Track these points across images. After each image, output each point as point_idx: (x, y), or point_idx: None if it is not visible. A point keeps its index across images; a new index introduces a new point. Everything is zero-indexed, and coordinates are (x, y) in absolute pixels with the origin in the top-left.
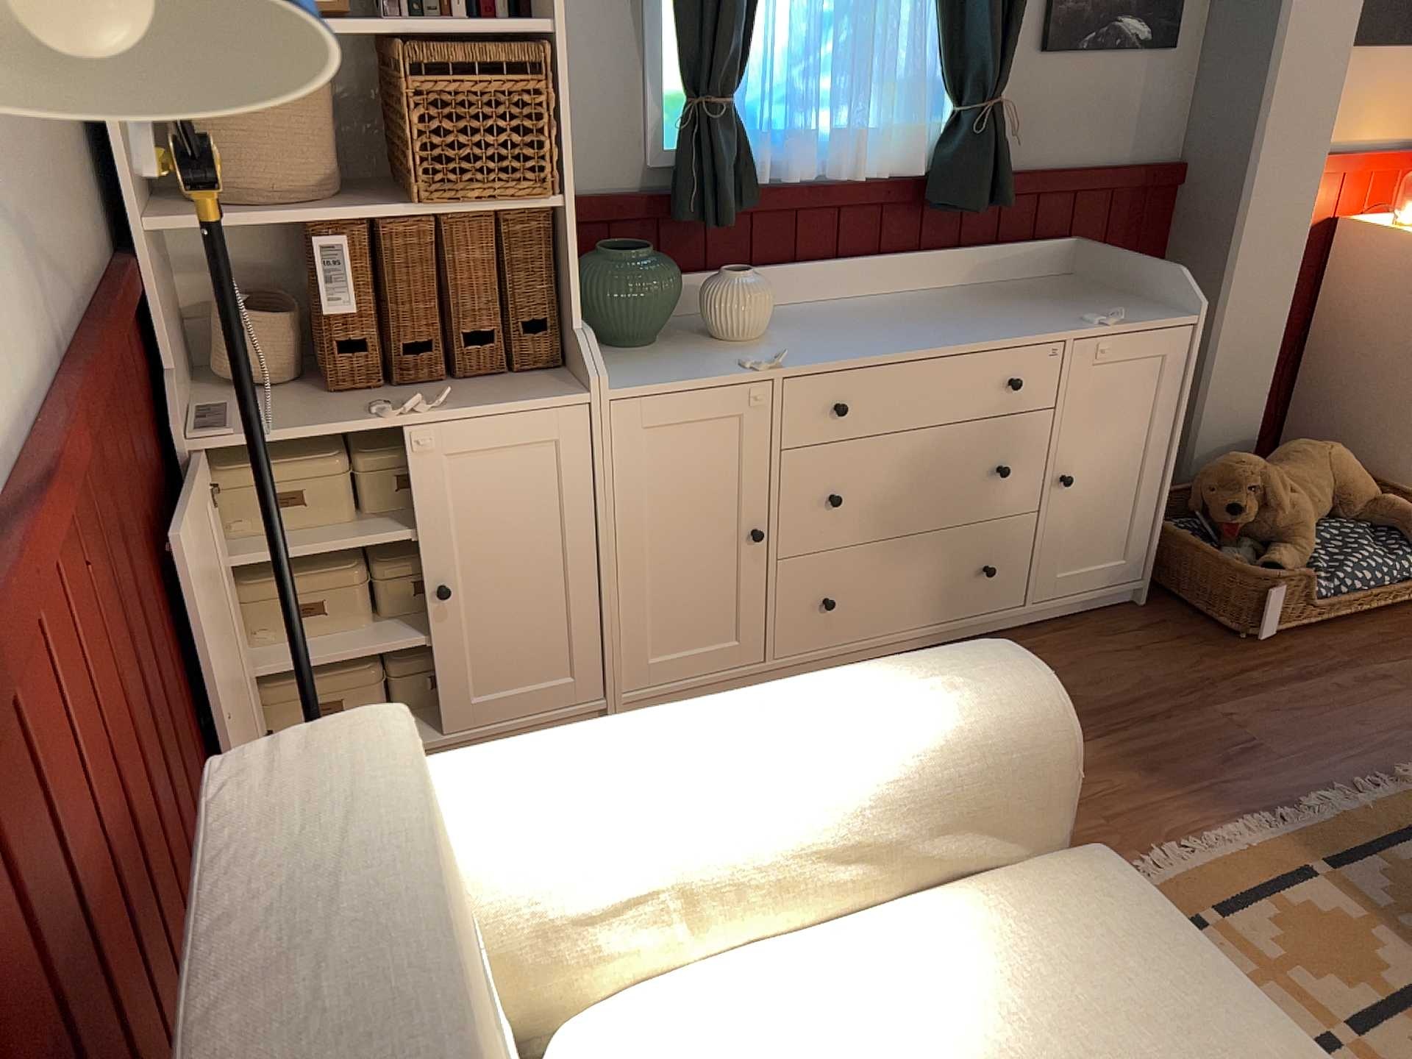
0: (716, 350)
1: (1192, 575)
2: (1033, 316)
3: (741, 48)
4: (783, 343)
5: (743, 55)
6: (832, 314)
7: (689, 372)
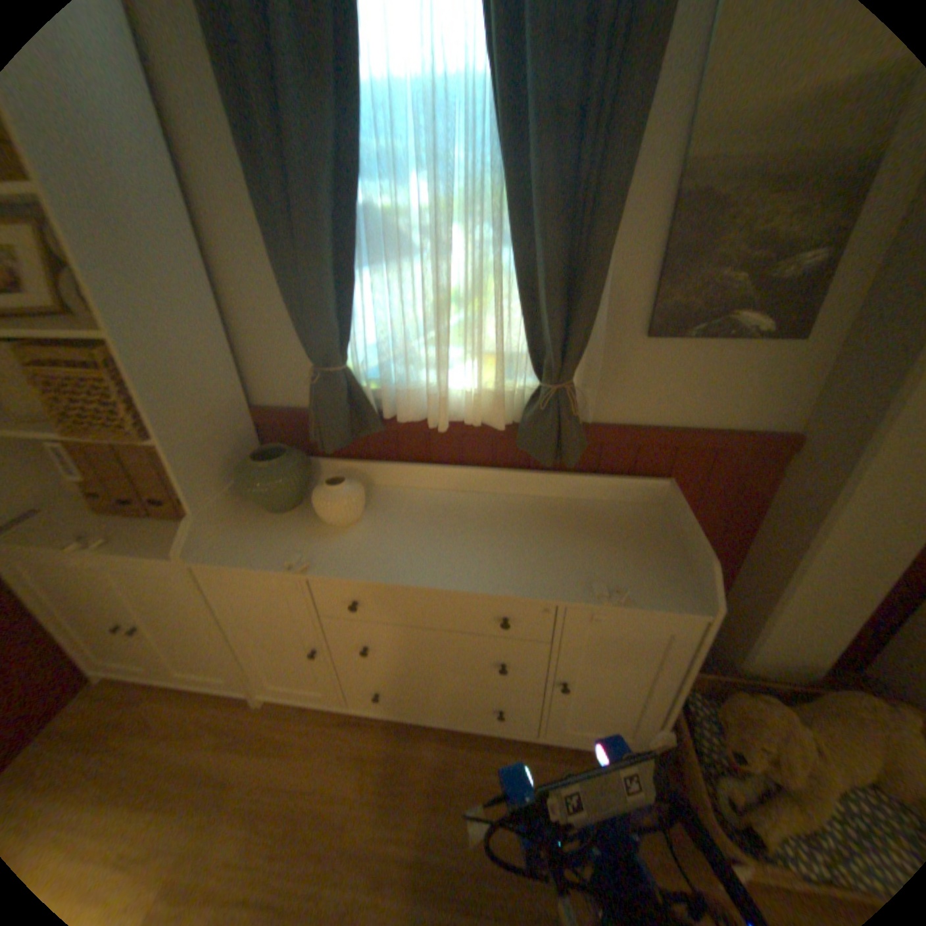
0: (306, 532)
1: (691, 775)
2: (561, 560)
3: (338, 333)
4: (354, 536)
5: (346, 336)
6: (429, 508)
7: (257, 554)
